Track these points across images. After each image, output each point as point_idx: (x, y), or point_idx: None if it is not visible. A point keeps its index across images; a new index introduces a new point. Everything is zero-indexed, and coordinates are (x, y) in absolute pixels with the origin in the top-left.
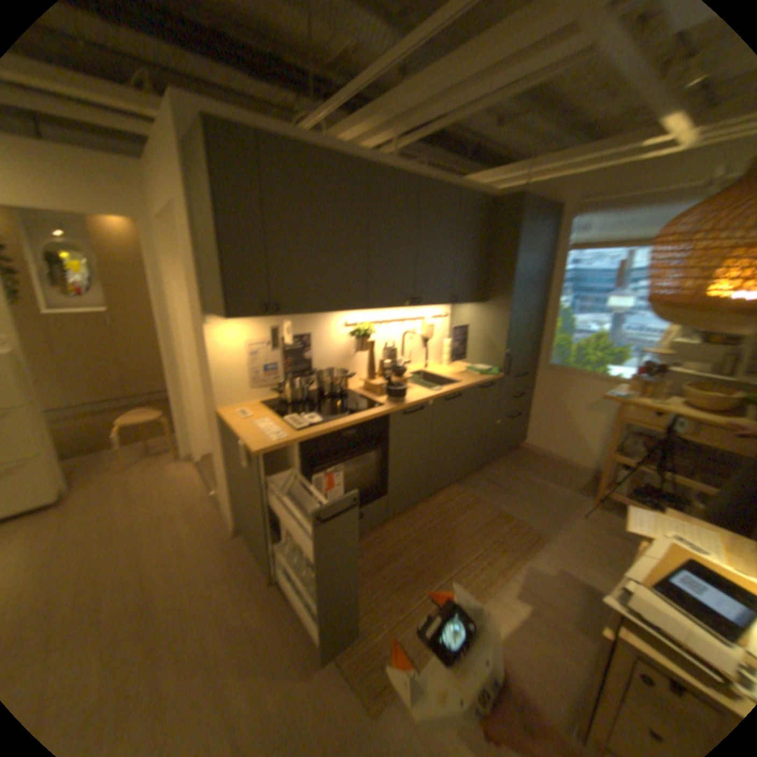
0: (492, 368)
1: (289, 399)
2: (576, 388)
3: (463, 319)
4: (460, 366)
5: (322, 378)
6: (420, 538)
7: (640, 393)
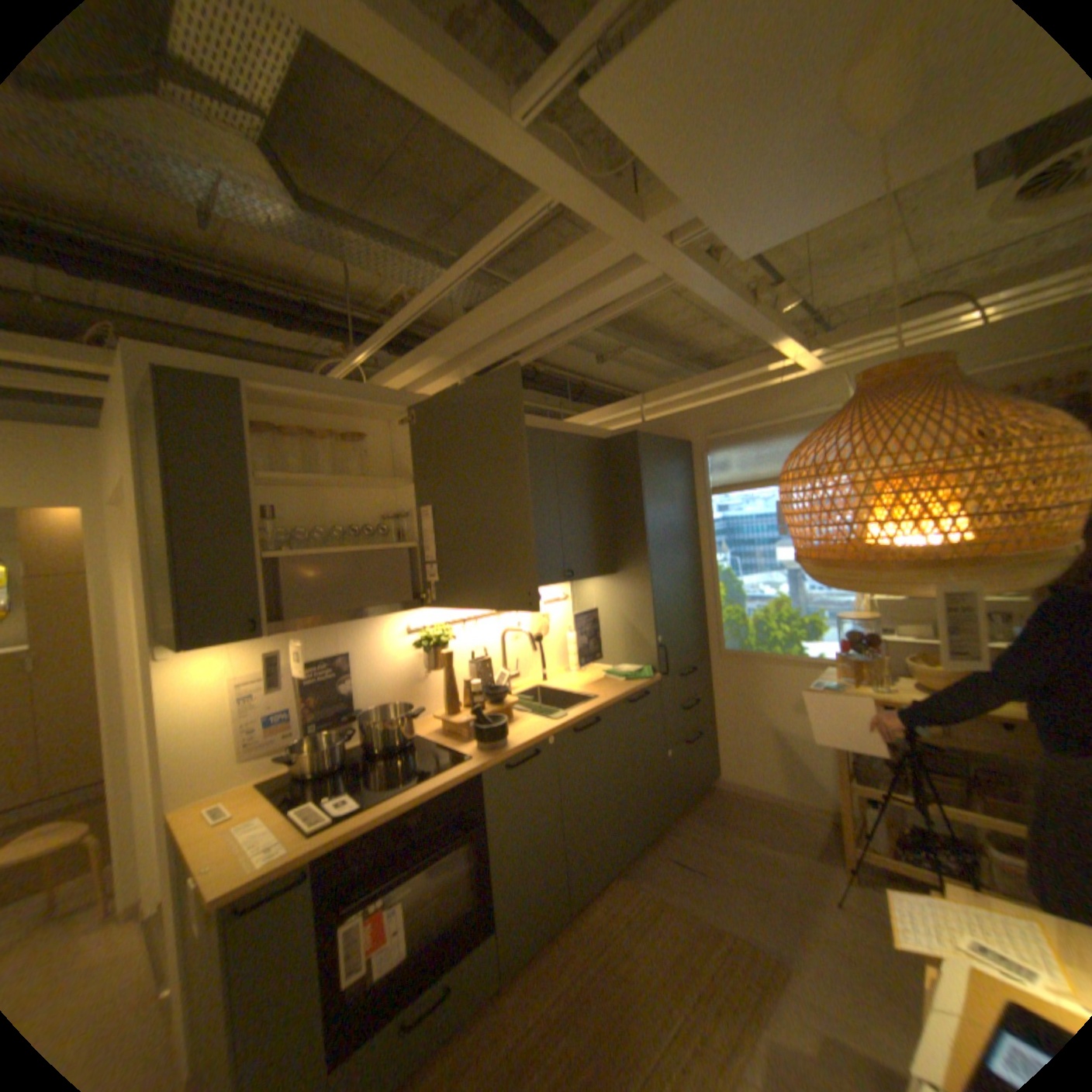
0: (642, 669)
1: (305, 774)
2: (770, 682)
3: (589, 601)
4: (597, 671)
5: (367, 726)
6: (564, 1017)
7: (855, 680)
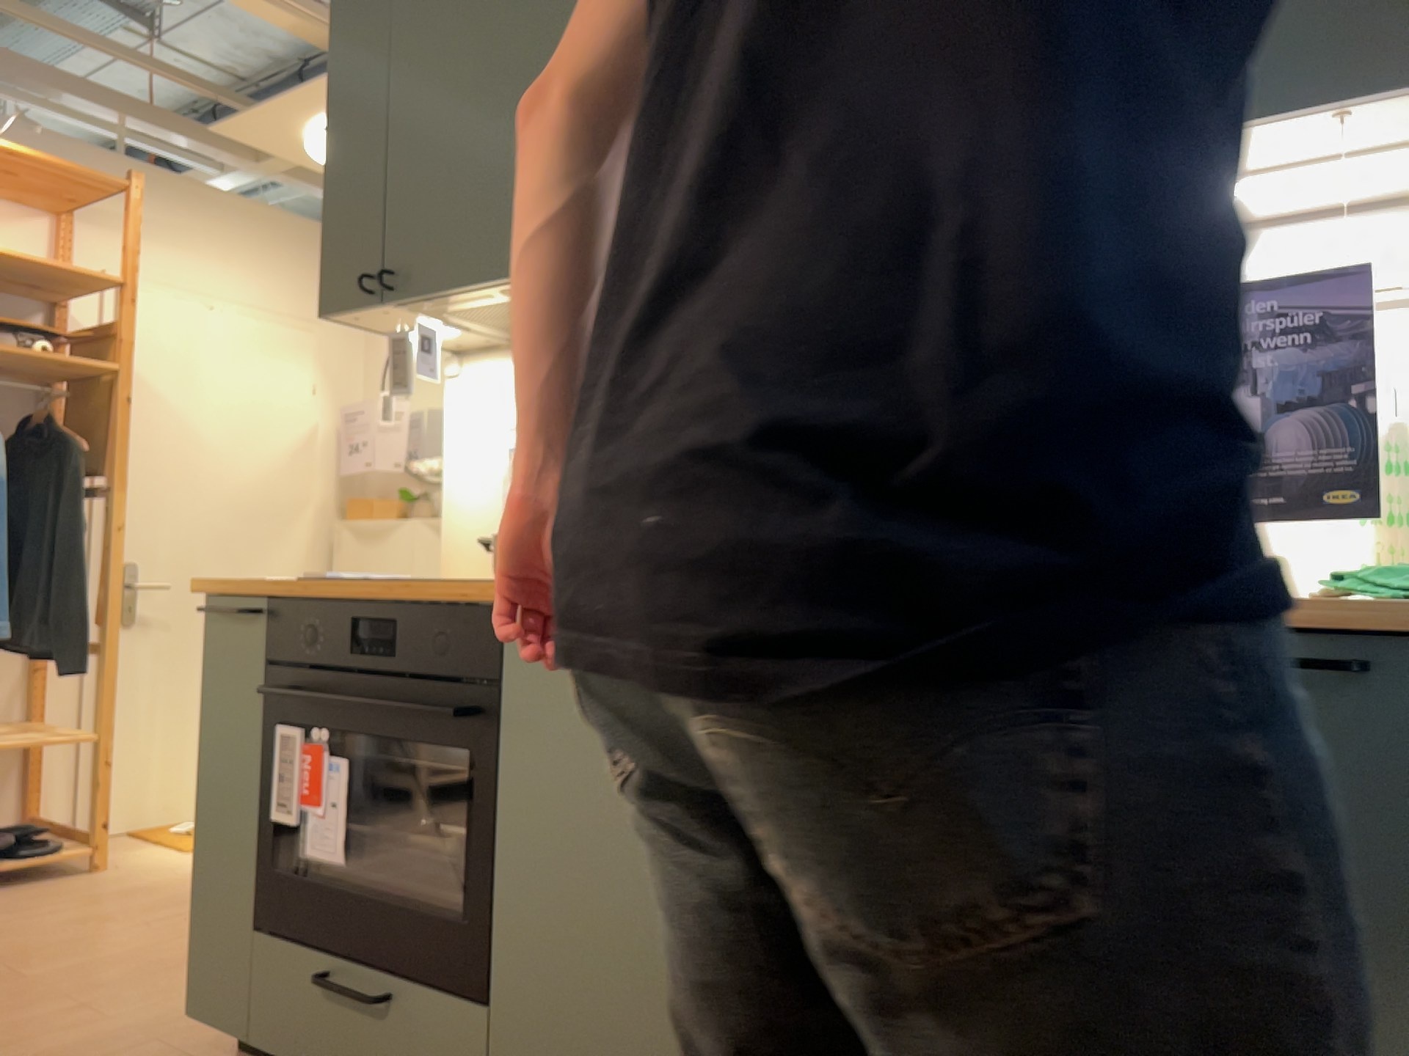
0: None
1: None
2: None
3: None
4: None
5: None
6: None
7: None
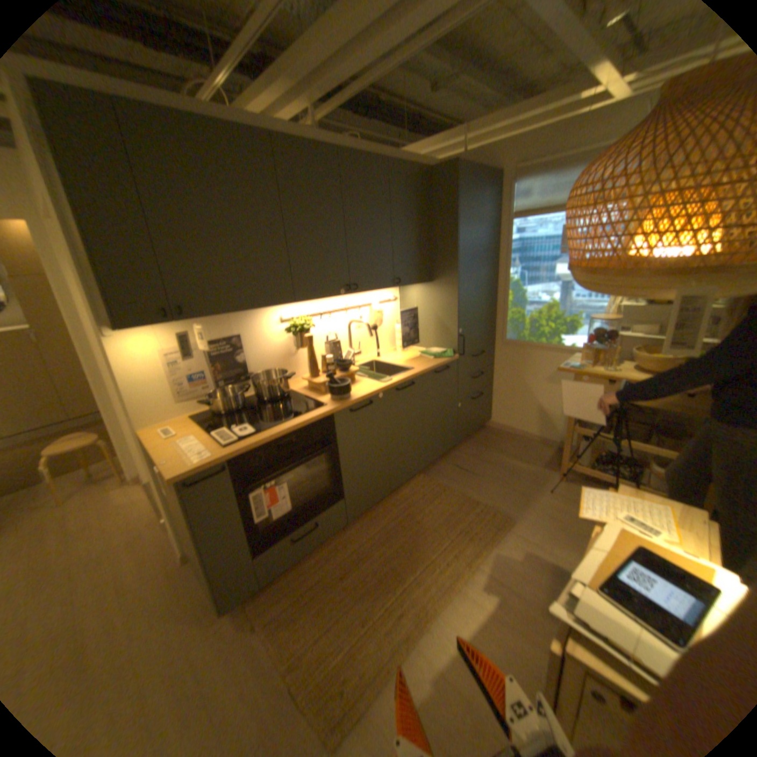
0: (445, 352)
1: (219, 412)
2: (533, 362)
3: (411, 303)
4: (414, 352)
5: (256, 384)
6: (383, 540)
7: (592, 362)
